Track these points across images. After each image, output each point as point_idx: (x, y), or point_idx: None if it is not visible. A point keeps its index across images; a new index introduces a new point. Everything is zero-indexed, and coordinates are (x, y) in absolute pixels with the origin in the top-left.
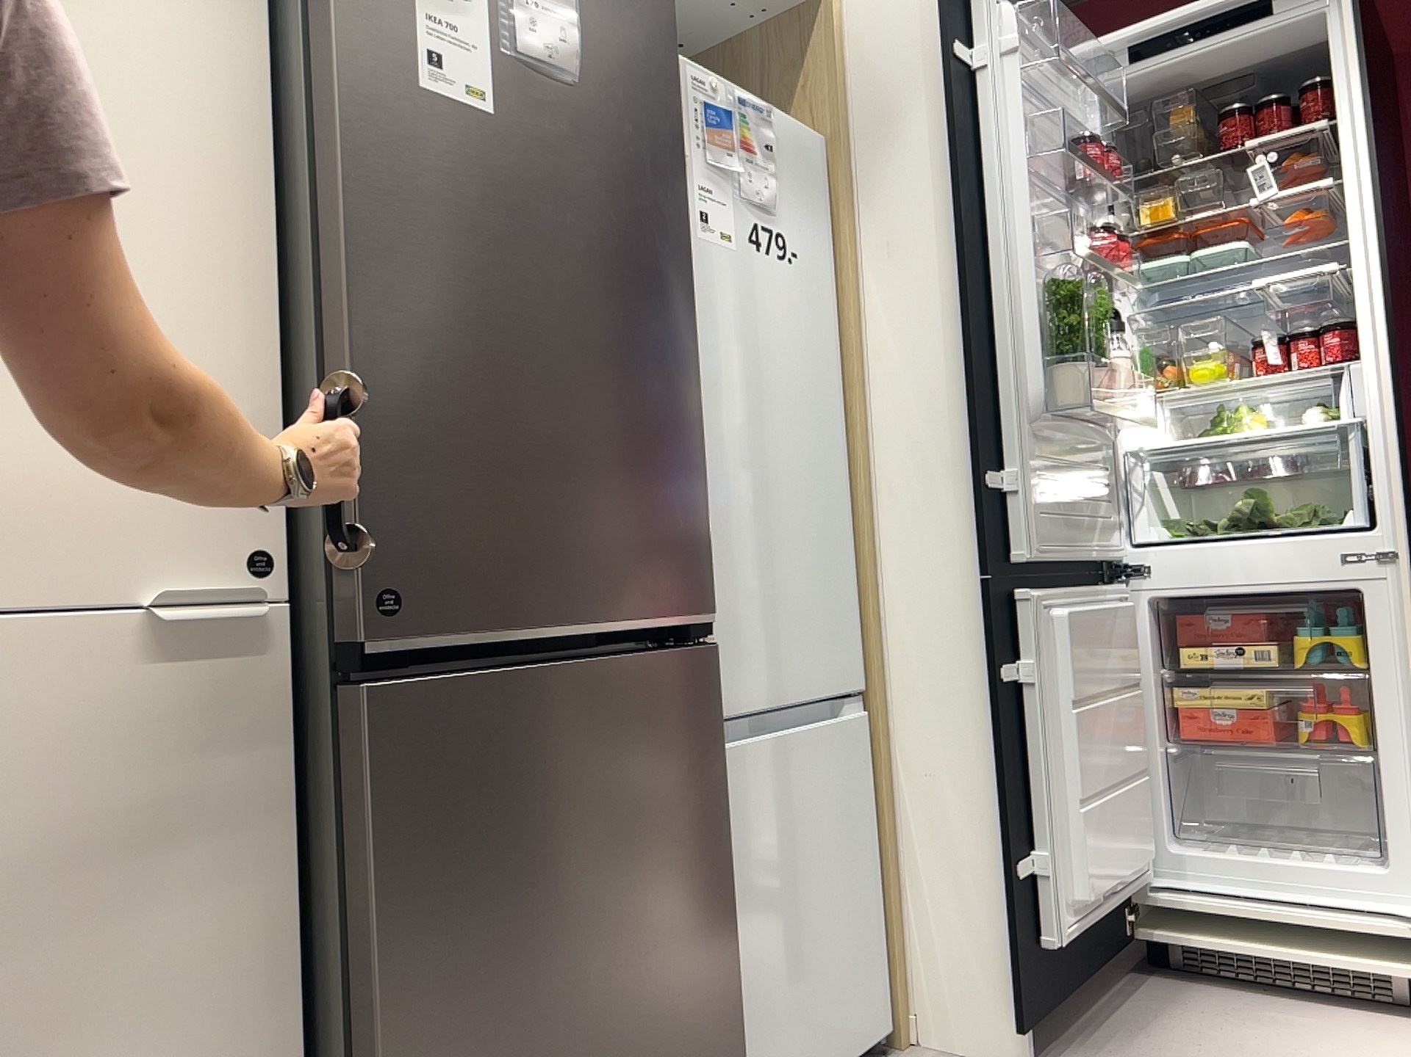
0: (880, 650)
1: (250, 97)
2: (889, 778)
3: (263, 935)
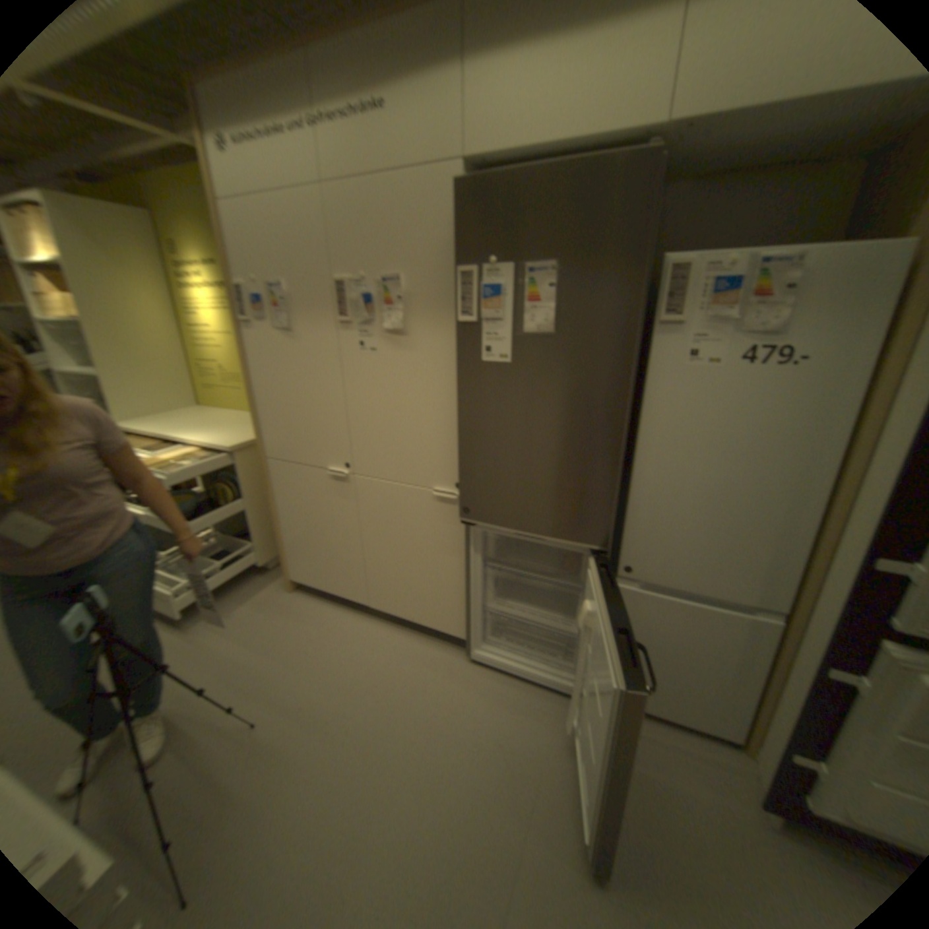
0: (809, 601)
1: (457, 360)
2: (787, 660)
3: (458, 560)
